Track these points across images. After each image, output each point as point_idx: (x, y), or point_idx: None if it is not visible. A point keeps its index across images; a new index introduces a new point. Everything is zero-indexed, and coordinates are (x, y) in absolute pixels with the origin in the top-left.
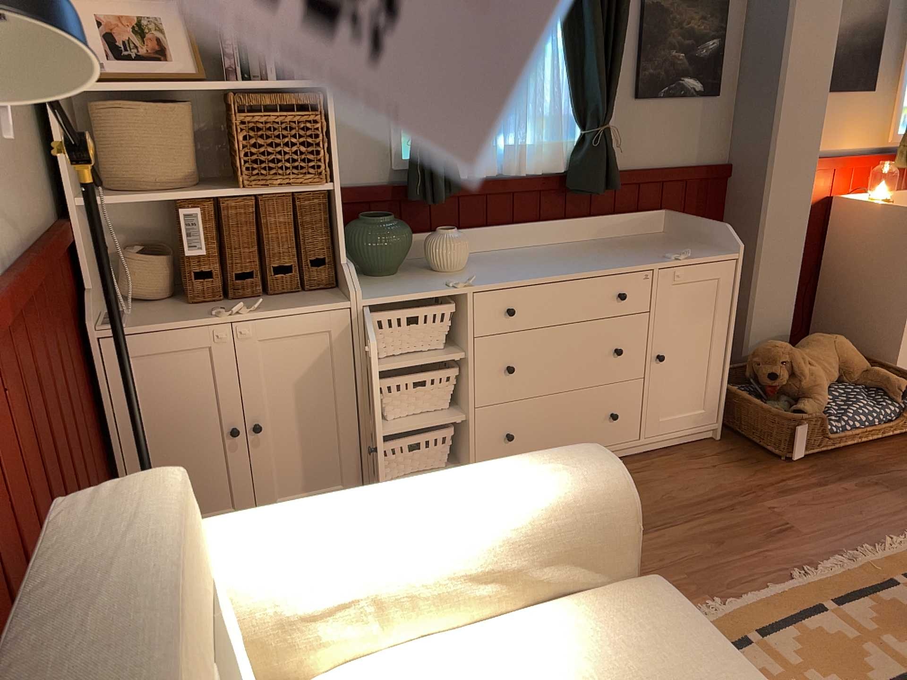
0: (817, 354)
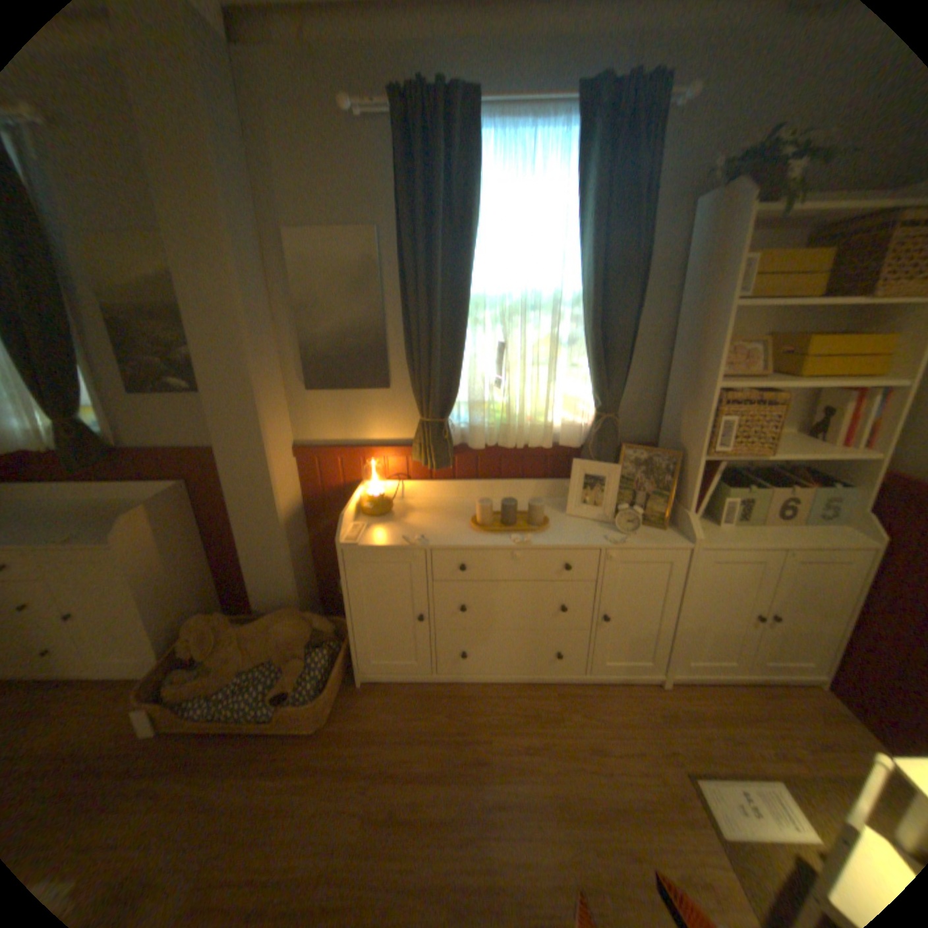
0: (249, 635)
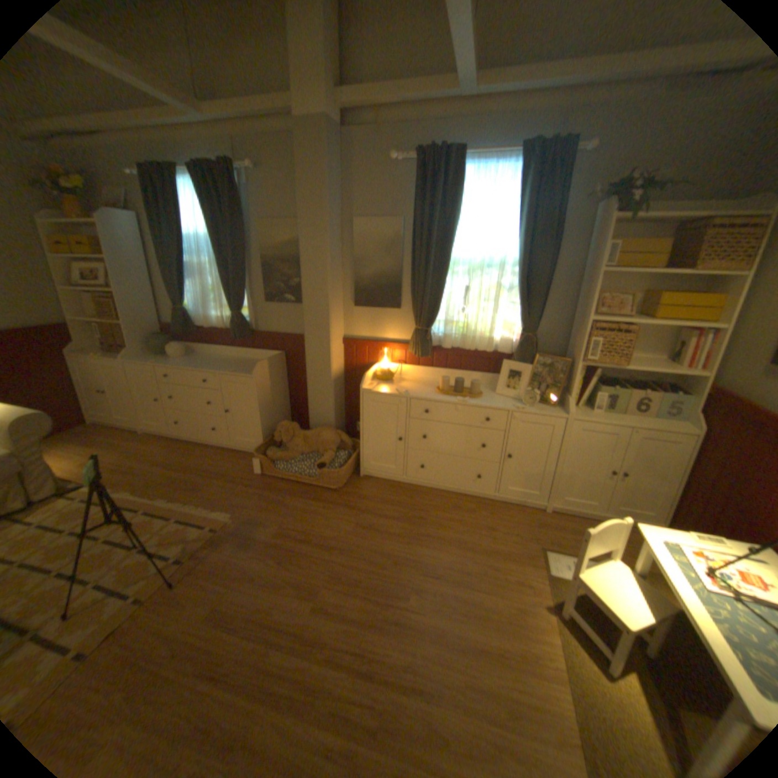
0: (309, 436)
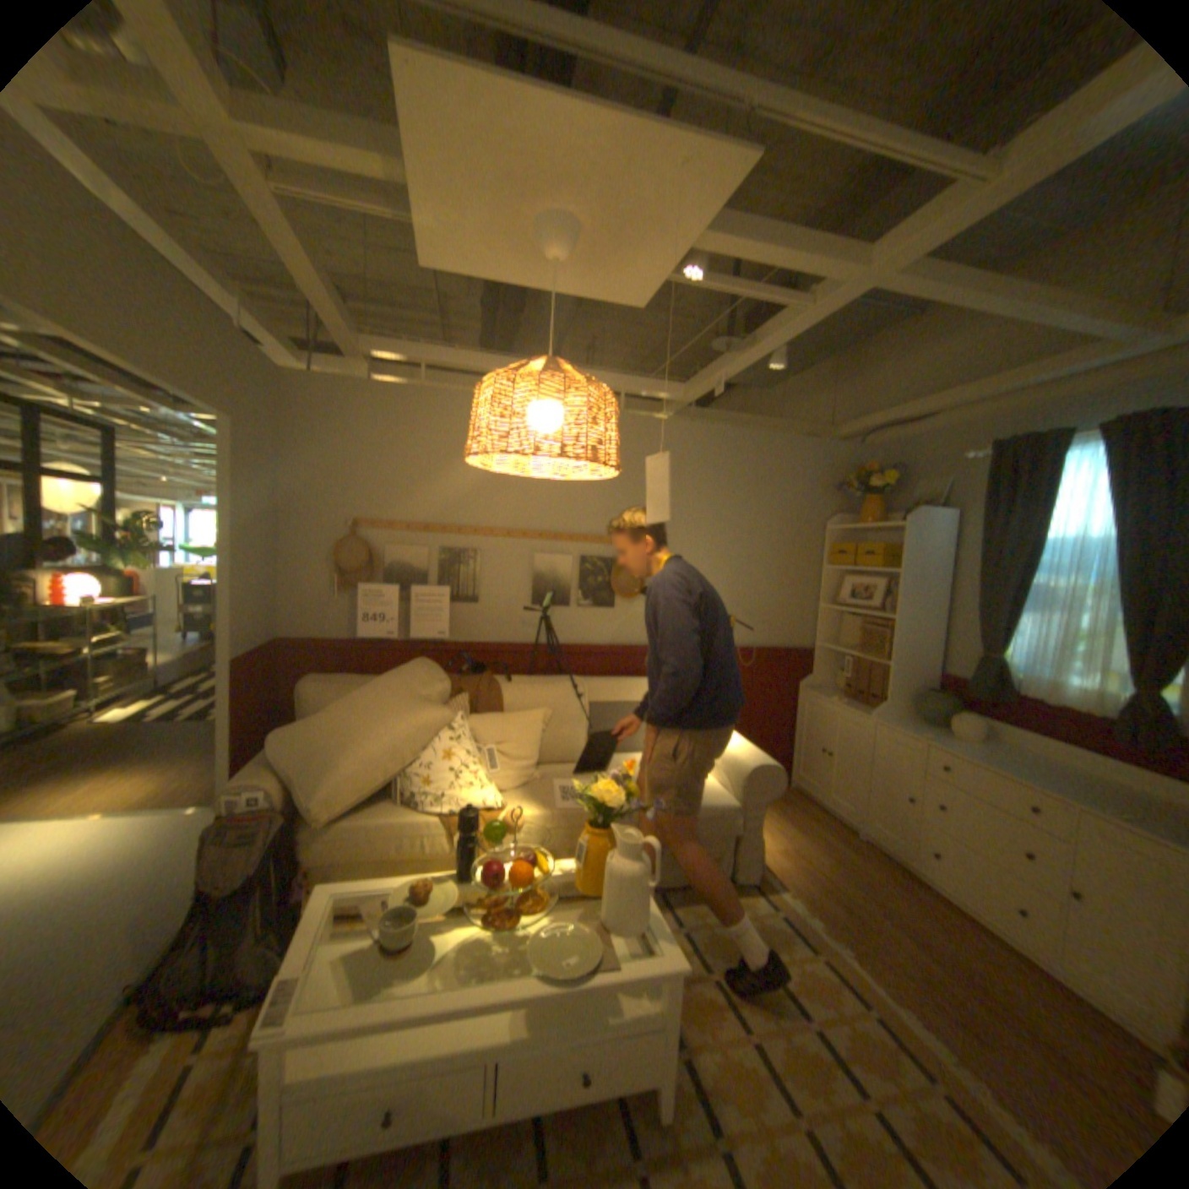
0: None
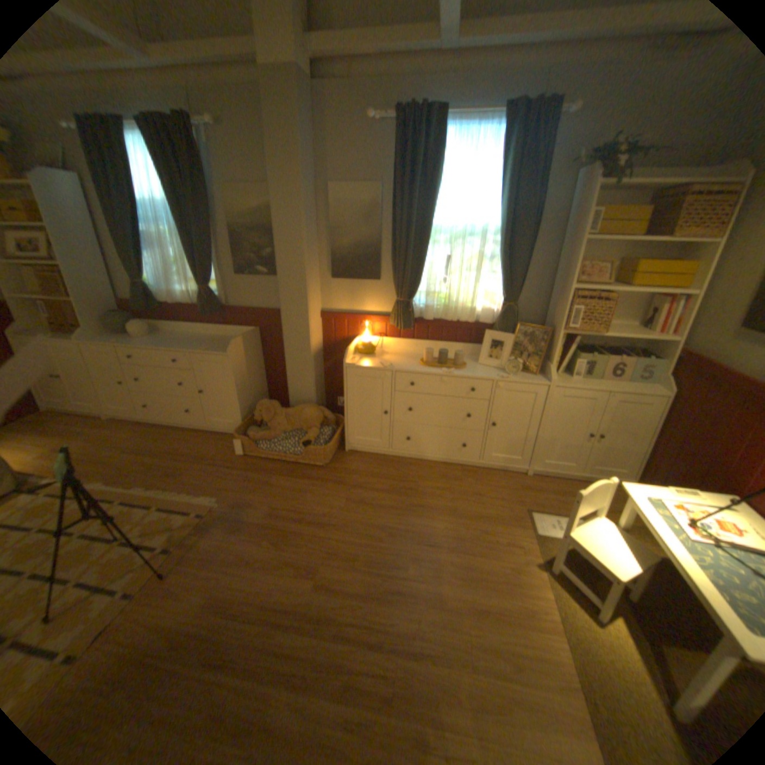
0: (291, 413)
